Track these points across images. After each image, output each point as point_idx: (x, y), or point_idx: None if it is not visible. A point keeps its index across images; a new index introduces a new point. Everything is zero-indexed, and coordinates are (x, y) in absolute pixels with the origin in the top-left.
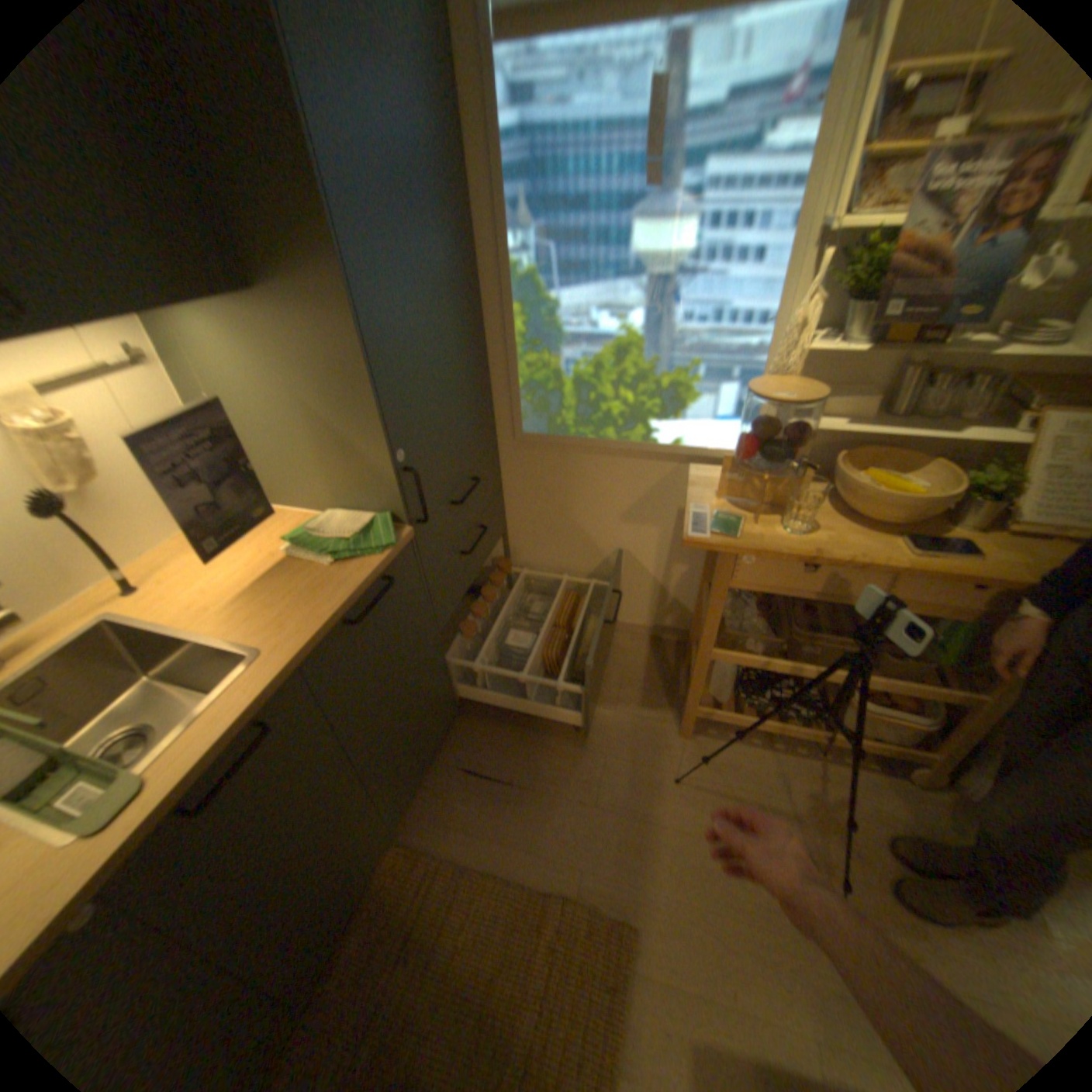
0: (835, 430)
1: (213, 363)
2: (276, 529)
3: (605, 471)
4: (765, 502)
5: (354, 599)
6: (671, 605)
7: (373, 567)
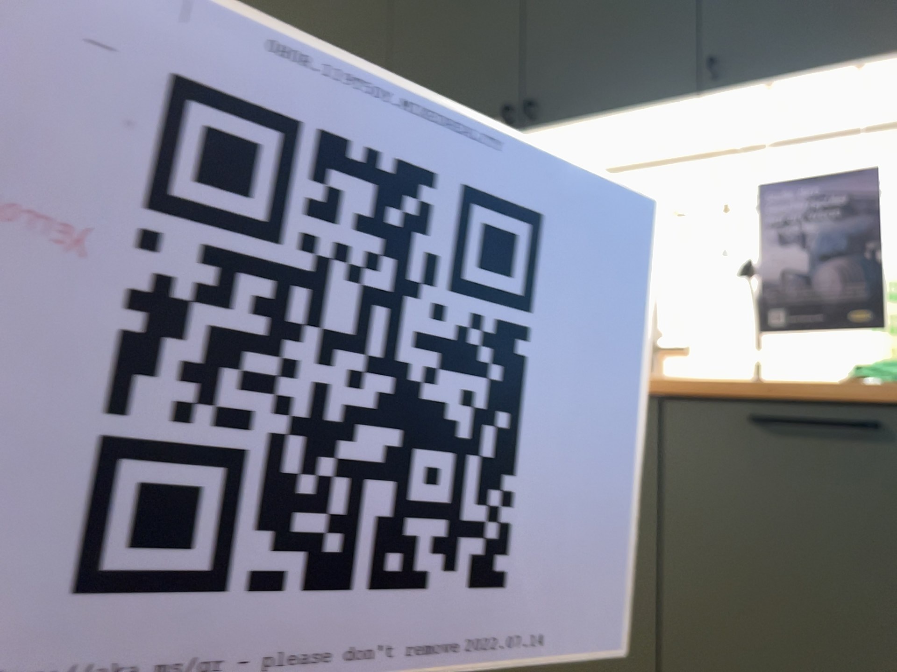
0: None
1: None
2: None
3: None
4: None
5: (786, 394)
6: None
7: (874, 395)
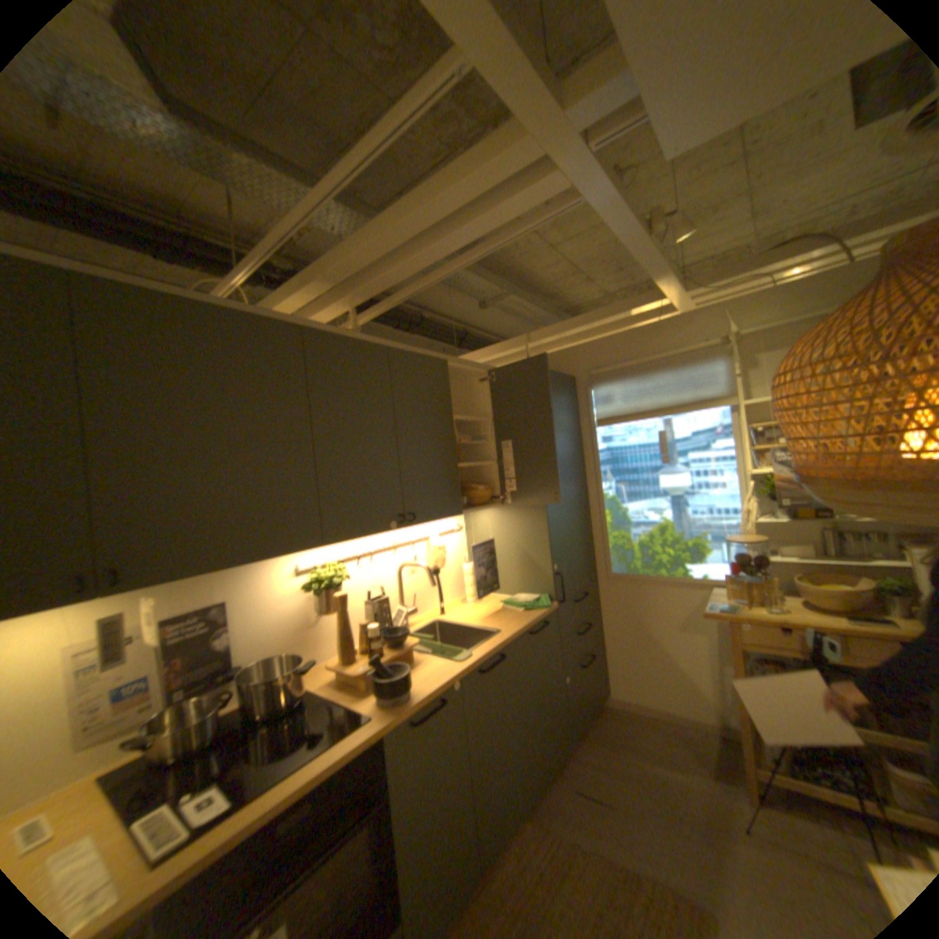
0: (802, 569)
1: (486, 529)
2: (494, 601)
3: (664, 596)
4: (757, 603)
5: (534, 623)
6: (732, 705)
7: (540, 615)
